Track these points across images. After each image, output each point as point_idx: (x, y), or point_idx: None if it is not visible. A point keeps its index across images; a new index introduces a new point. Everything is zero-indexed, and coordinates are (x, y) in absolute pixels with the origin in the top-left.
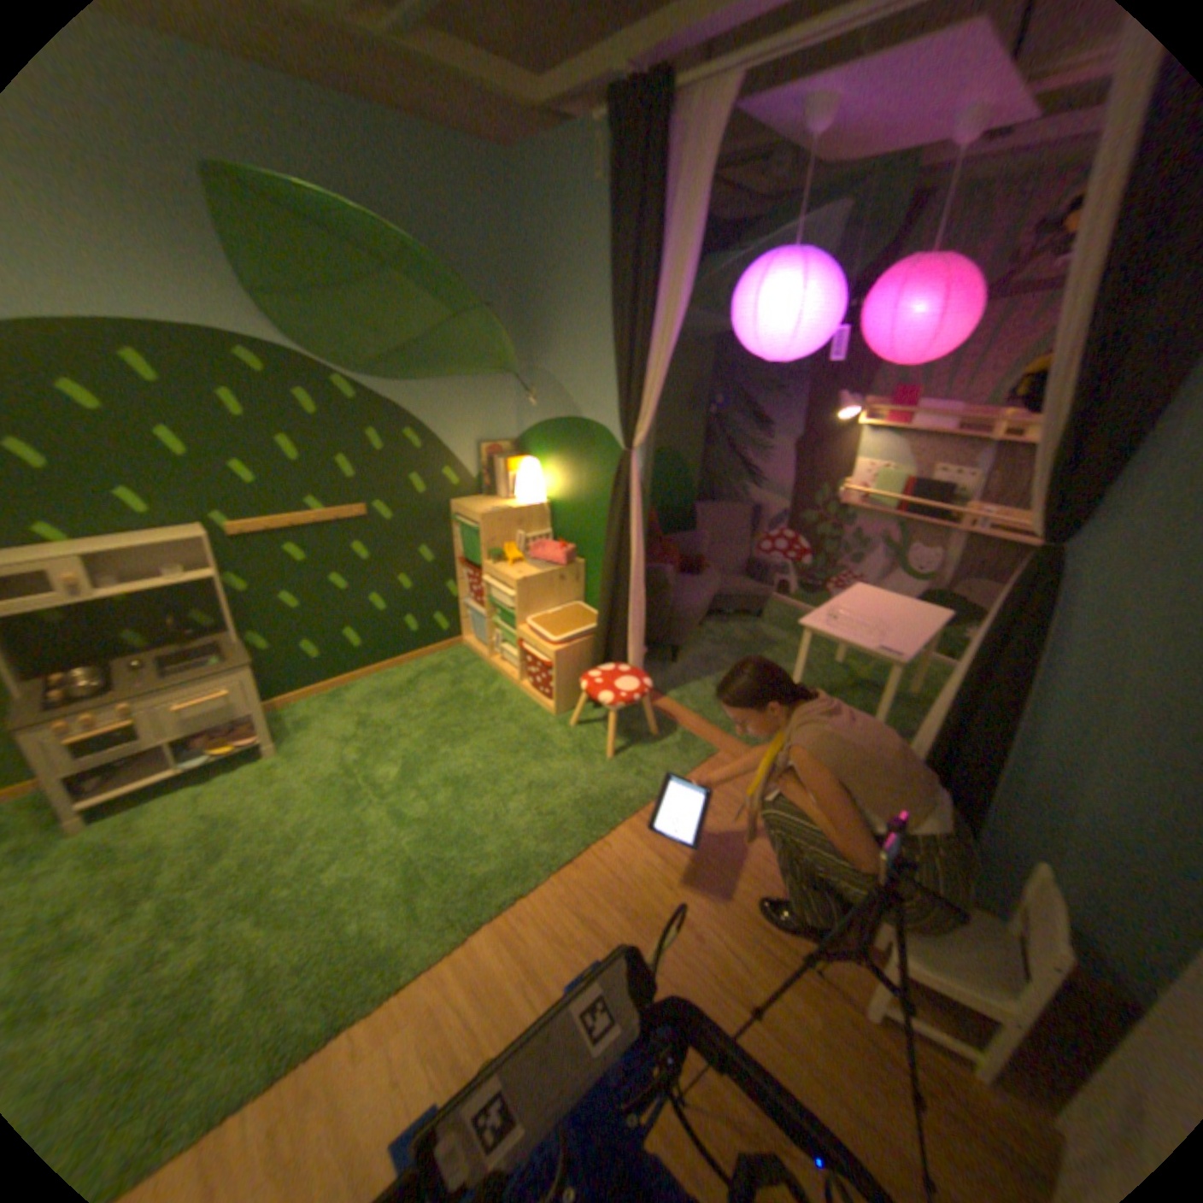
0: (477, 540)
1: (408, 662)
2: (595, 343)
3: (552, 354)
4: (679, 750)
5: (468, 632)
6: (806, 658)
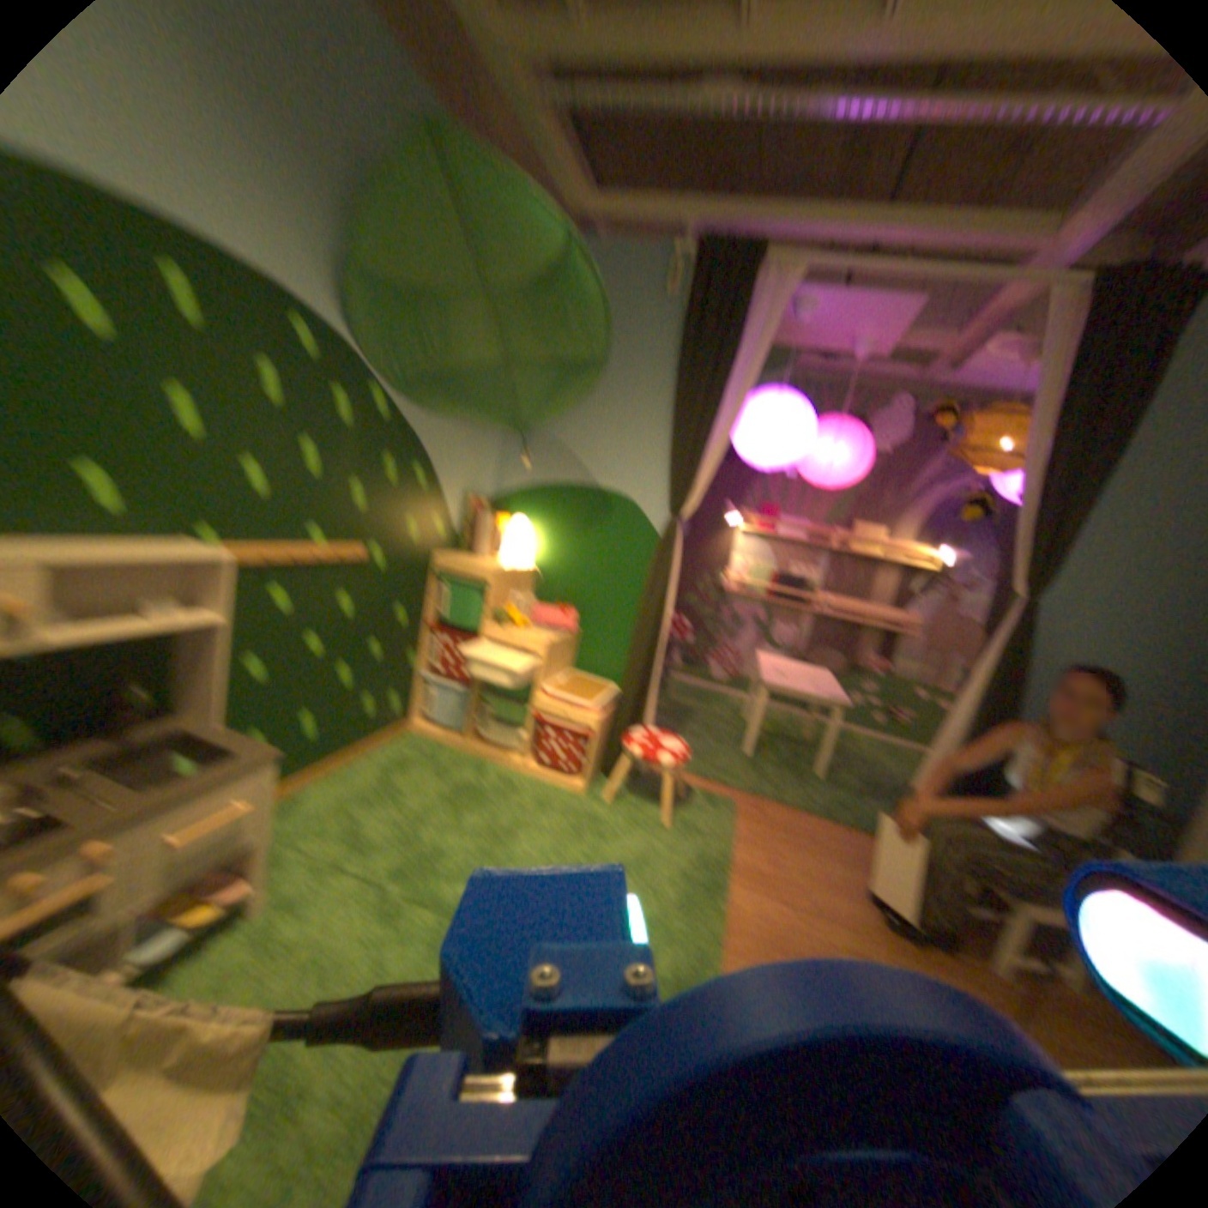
0: (477, 600)
1: (354, 758)
2: (623, 422)
3: (562, 422)
4: (706, 806)
5: (422, 714)
6: (758, 712)
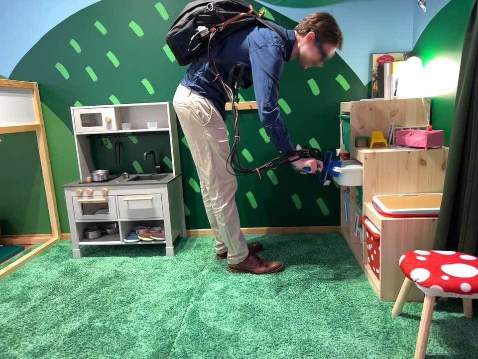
0: (349, 127)
1: (290, 232)
2: None
3: None
4: None
5: (342, 219)
6: None
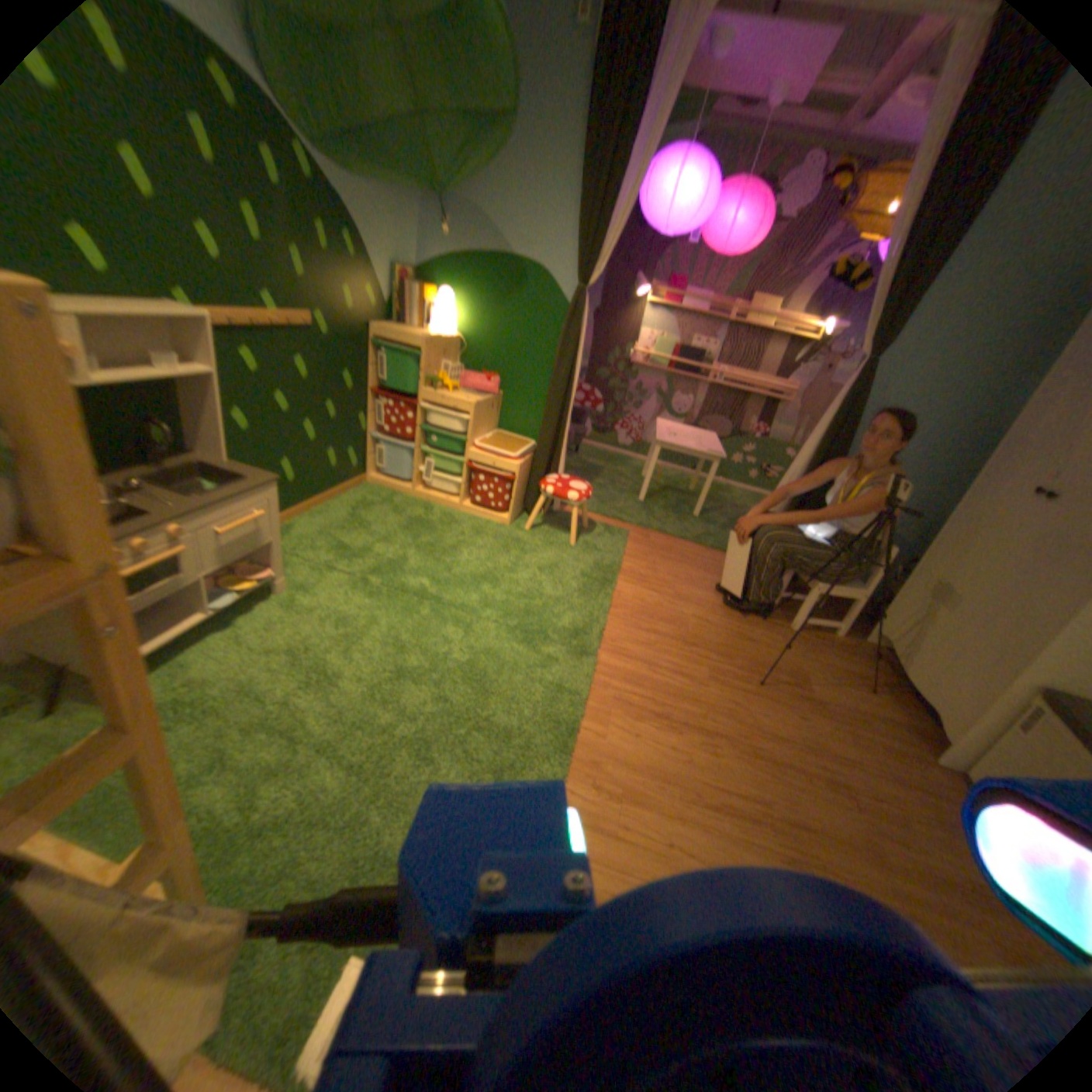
0: (410, 365)
1: (324, 498)
2: (535, 182)
3: (476, 182)
4: (603, 534)
5: (374, 466)
6: (650, 465)
